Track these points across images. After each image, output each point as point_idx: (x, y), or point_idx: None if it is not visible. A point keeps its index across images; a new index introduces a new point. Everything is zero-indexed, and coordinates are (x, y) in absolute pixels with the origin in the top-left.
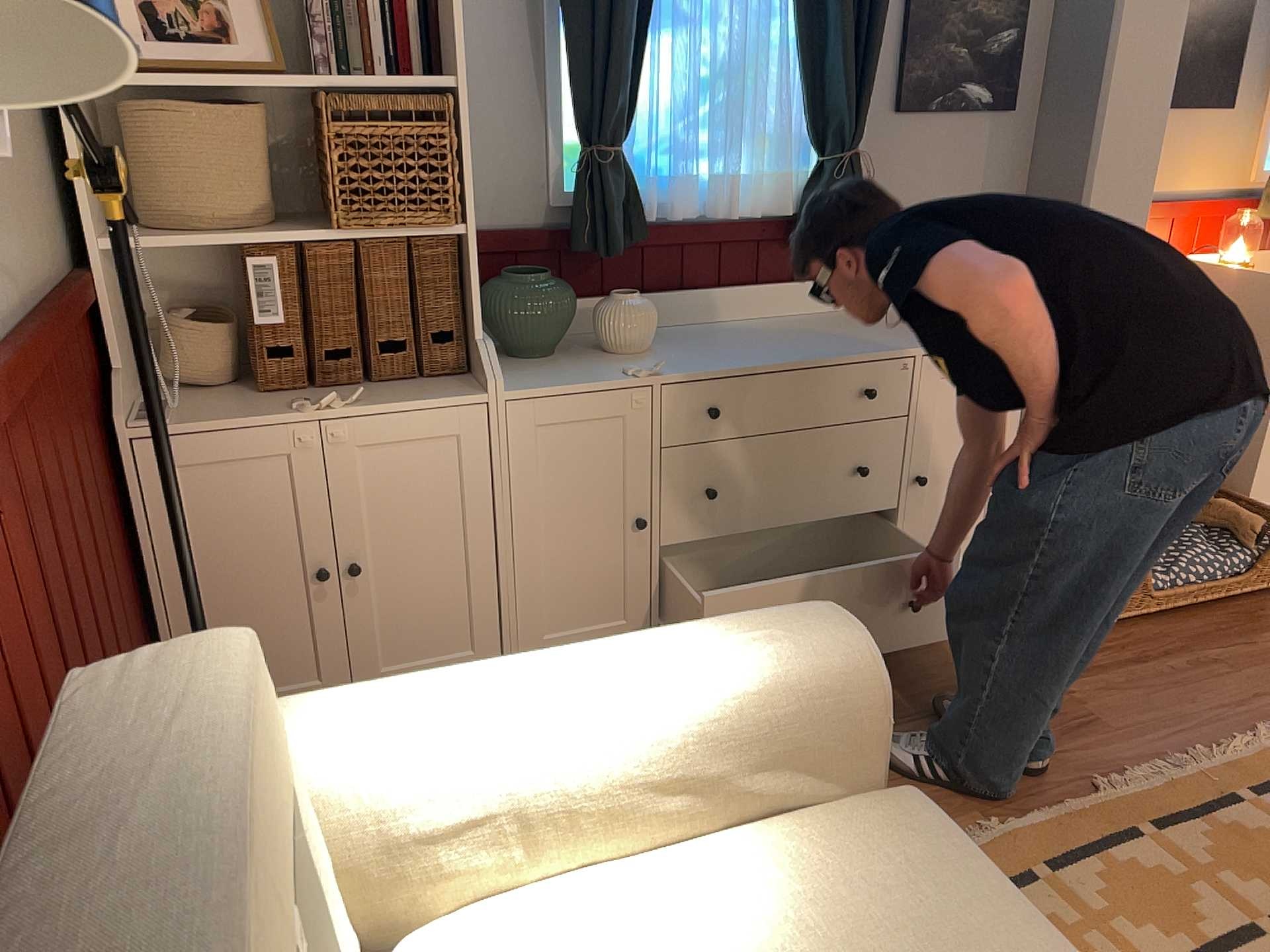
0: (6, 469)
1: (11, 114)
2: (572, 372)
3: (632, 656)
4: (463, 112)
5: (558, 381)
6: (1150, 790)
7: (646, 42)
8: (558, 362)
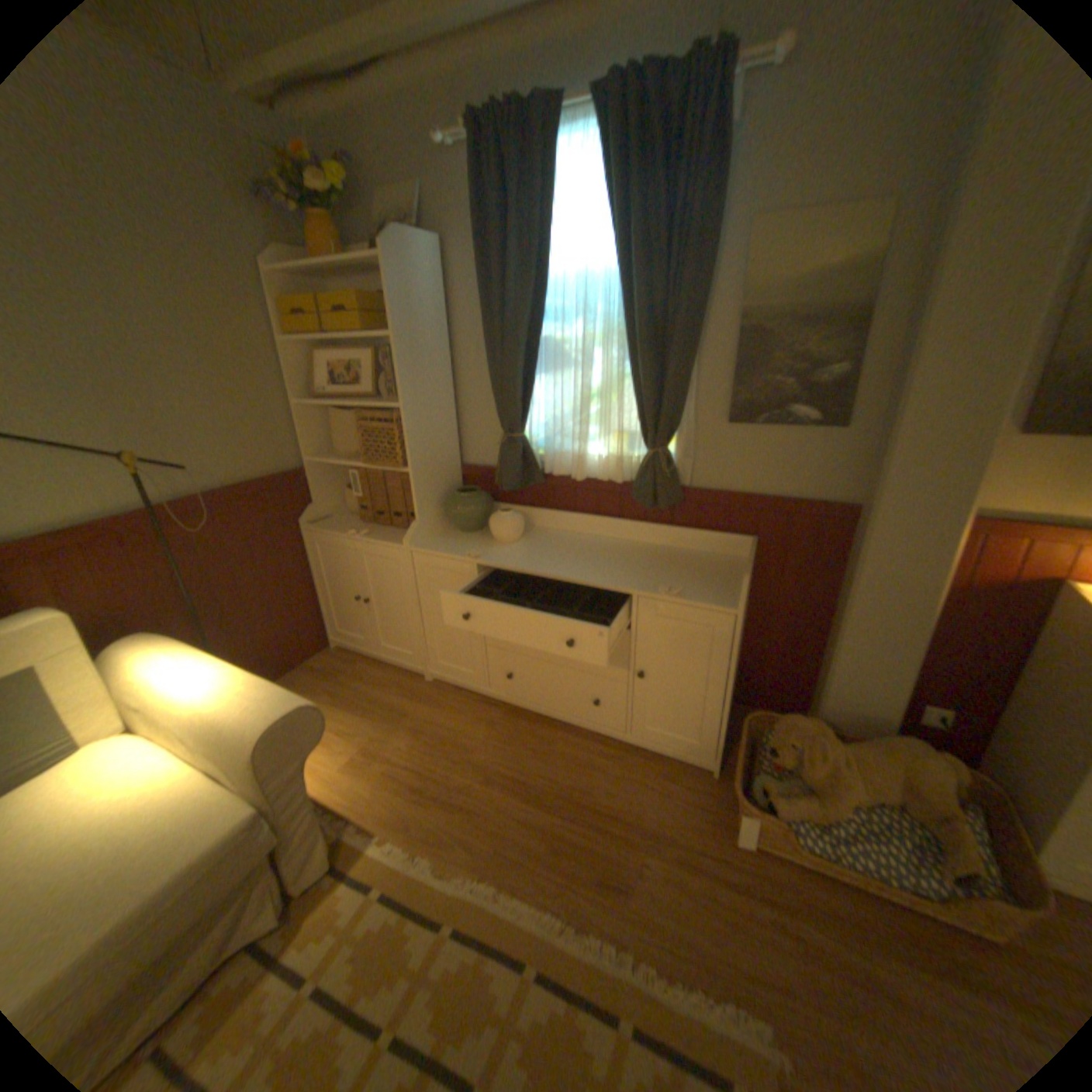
0: (156, 539)
1: (249, 417)
2: (456, 545)
3: (215, 683)
4: (411, 418)
5: (440, 548)
6: (573, 959)
7: (536, 378)
8: (468, 537)
